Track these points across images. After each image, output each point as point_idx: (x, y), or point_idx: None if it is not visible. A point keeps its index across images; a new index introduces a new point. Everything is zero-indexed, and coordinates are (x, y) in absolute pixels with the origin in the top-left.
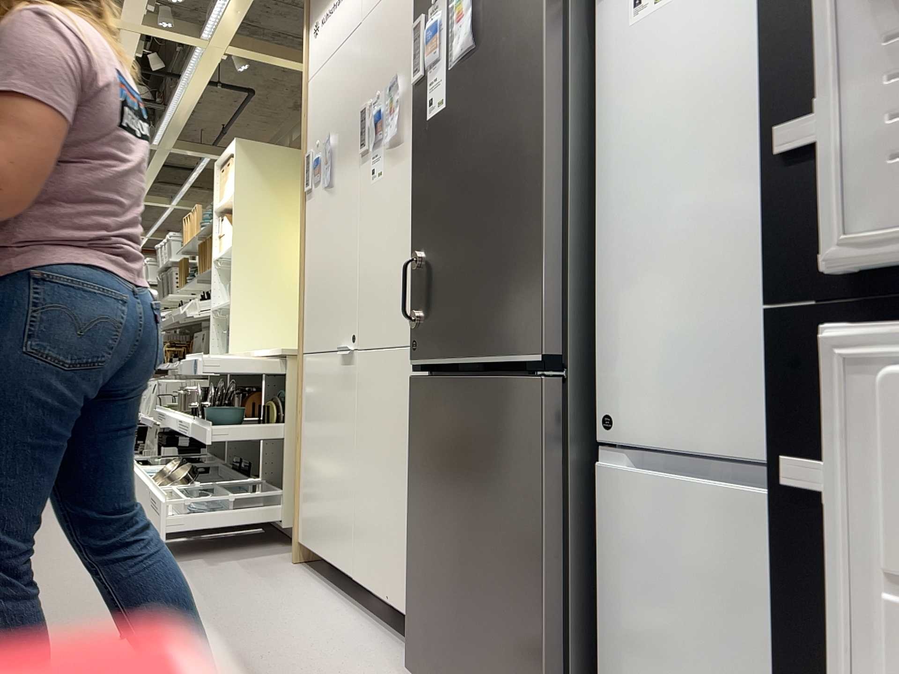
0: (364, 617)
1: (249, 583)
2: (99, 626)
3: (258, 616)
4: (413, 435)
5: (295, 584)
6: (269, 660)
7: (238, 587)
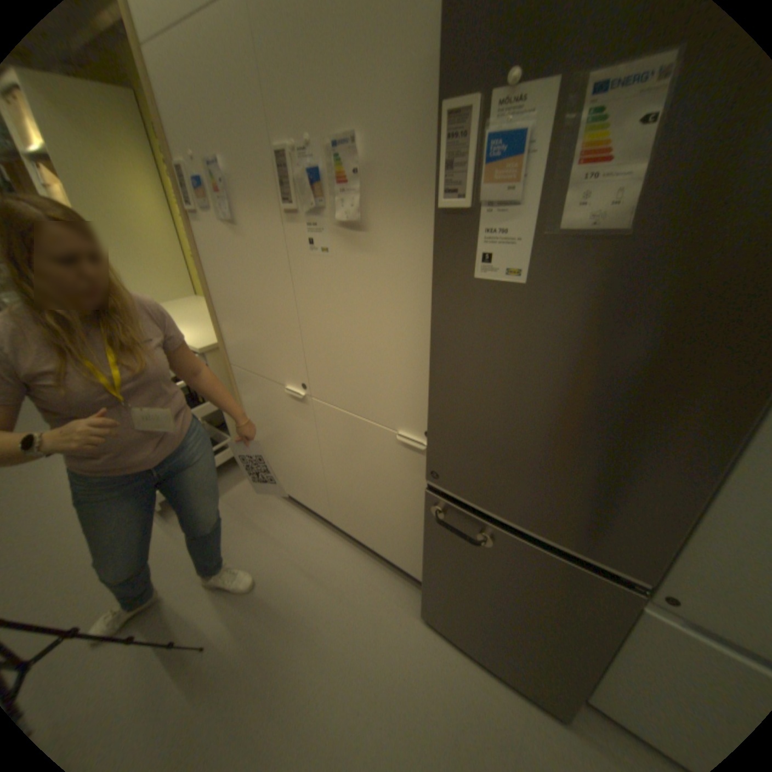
0: (348, 544)
1: (248, 528)
2: (168, 634)
3: (280, 570)
4: (432, 525)
5: (280, 517)
6: (321, 626)
7: (243, 535)
